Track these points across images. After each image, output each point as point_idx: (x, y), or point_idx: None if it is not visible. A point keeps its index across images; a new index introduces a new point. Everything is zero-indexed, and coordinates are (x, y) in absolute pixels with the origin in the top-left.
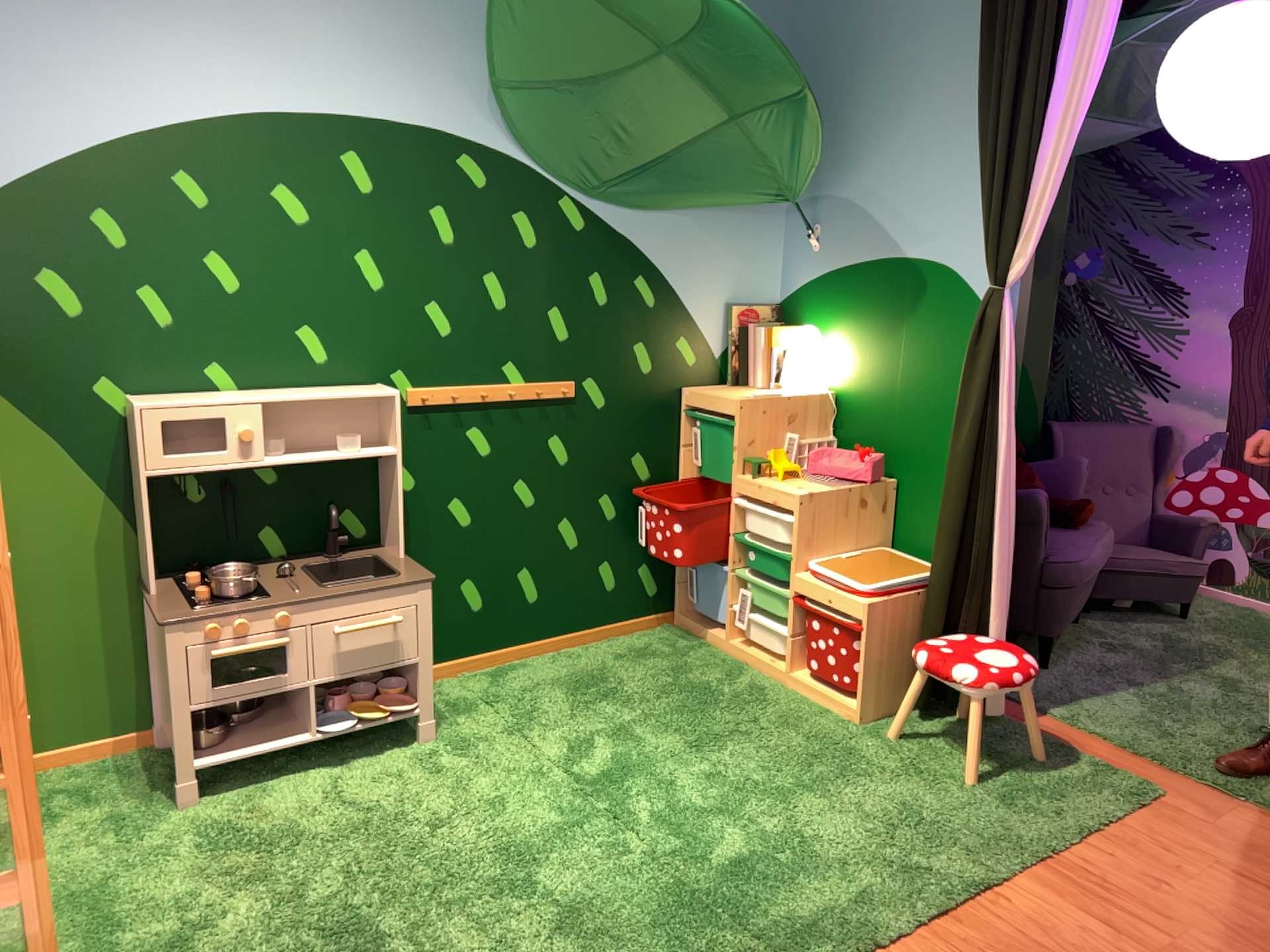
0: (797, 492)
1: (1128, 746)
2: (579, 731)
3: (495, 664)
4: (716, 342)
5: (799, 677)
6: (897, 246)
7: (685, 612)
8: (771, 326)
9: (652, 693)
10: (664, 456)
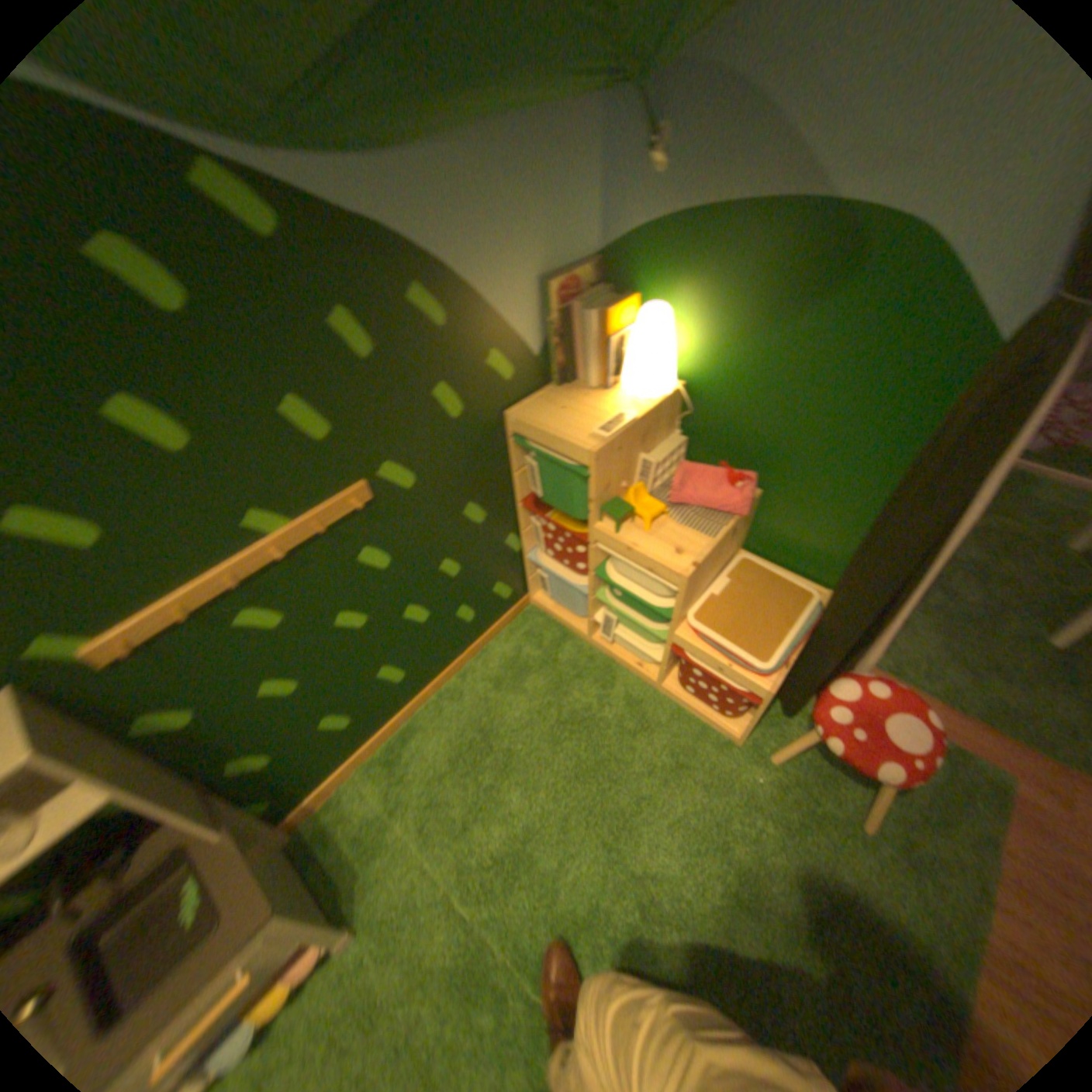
0: (679, 566)
1: (957, 706)
2: (496, 850)
3: (385, 738)
4: (534, 339)
5: (670, 687)
6: (824, 175)
7: (539, 593)
8: (601, 302)
9: (544, 743)
10: (498, 489)
